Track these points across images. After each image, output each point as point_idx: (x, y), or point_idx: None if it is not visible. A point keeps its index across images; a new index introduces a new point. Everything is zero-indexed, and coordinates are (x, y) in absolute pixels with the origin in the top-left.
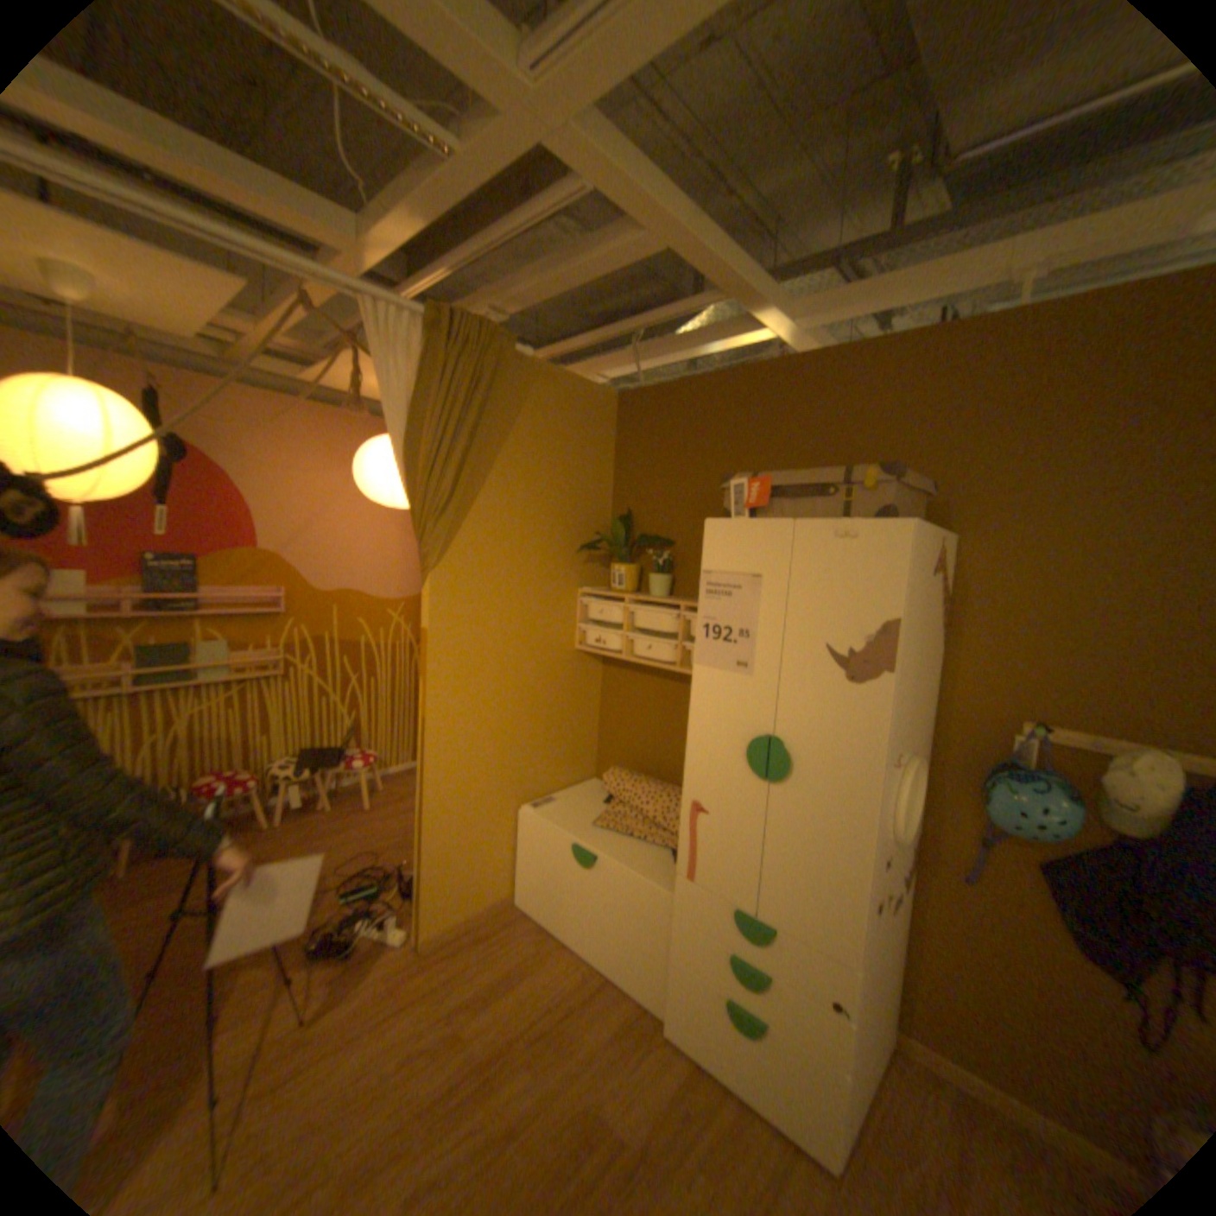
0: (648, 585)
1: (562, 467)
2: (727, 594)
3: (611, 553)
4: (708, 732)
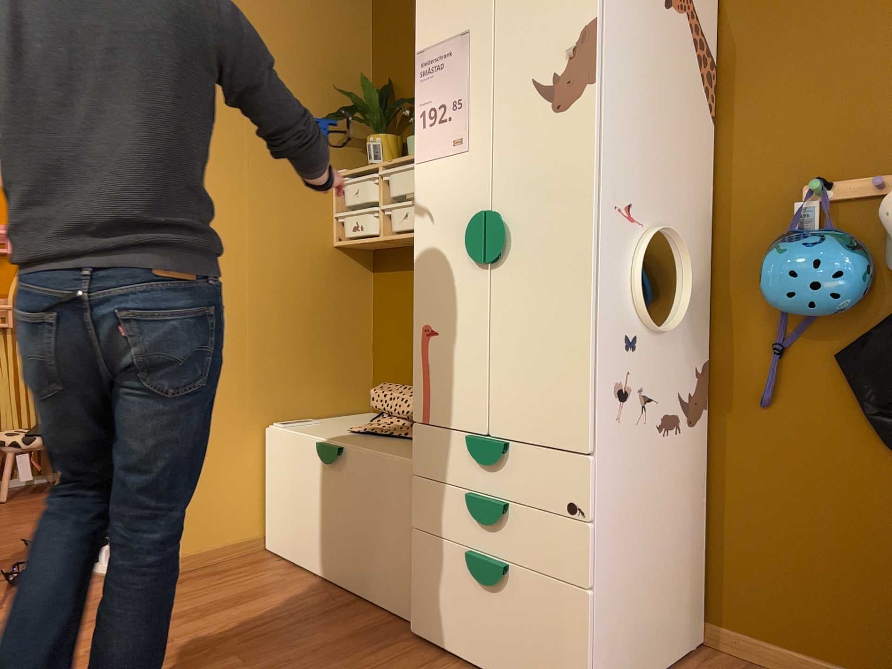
0: (408, 153)
1: (302, 26)
2: (441, 67)
3: (366, 123)
4: (432, 236)
